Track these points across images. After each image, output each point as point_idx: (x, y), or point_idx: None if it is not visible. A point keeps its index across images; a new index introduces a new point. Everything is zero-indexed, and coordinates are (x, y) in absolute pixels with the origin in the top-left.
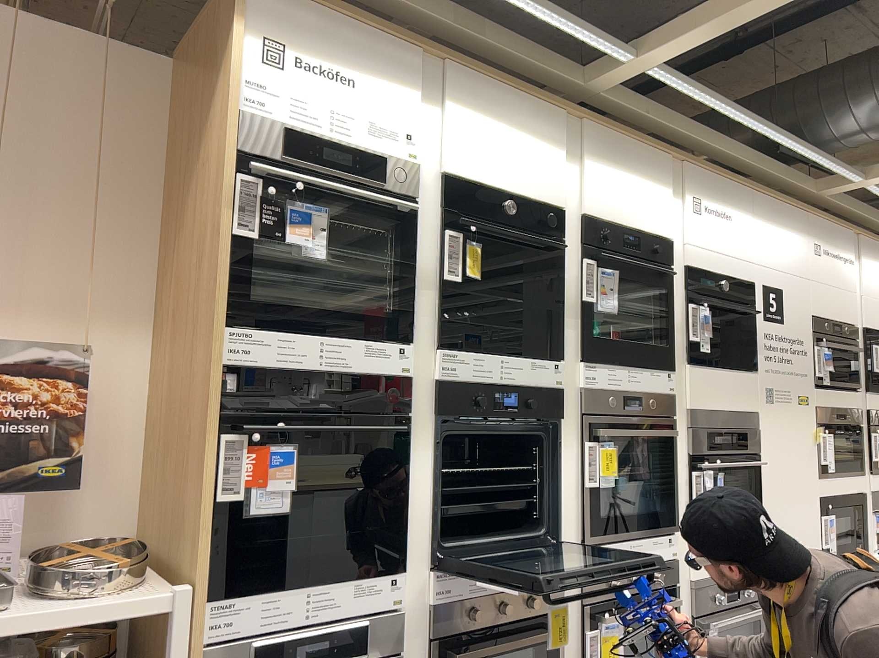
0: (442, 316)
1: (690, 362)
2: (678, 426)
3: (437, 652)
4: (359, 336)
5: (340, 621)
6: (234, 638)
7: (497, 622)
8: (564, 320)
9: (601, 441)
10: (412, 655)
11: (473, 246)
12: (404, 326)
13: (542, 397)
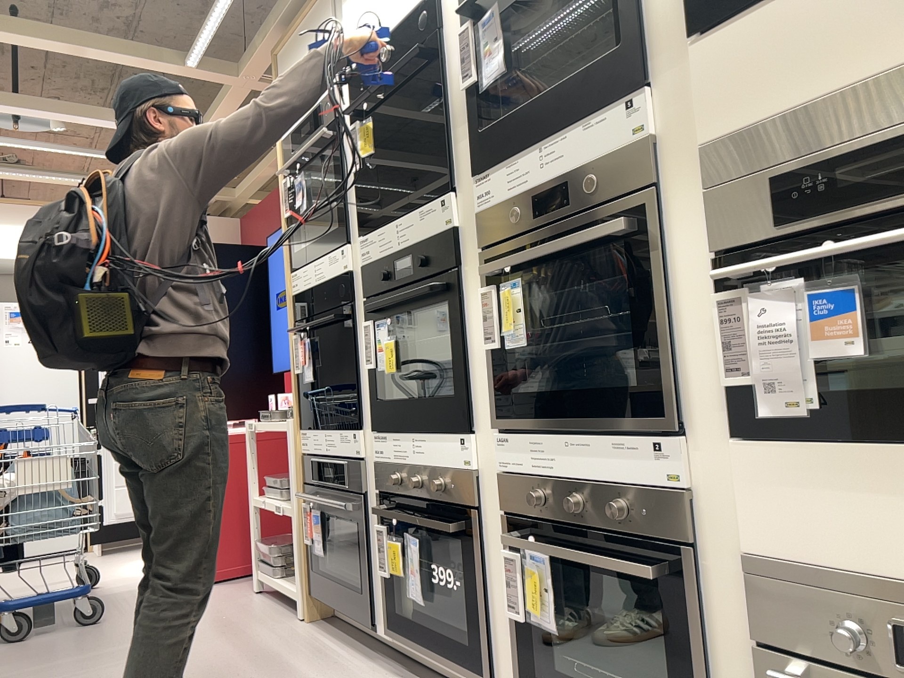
0: (361, 206)
1: (691, 34)
2: (680, 199)
3: (380, 504)
4: (326, 251)
5: (336, 458)
6: (309, 455)
7: (416, 496)
8: (453, 134)
9: (504, 280)
10: (374, 501)
11: (360, 127)
12: (341, 230)
13: (430, 246)
